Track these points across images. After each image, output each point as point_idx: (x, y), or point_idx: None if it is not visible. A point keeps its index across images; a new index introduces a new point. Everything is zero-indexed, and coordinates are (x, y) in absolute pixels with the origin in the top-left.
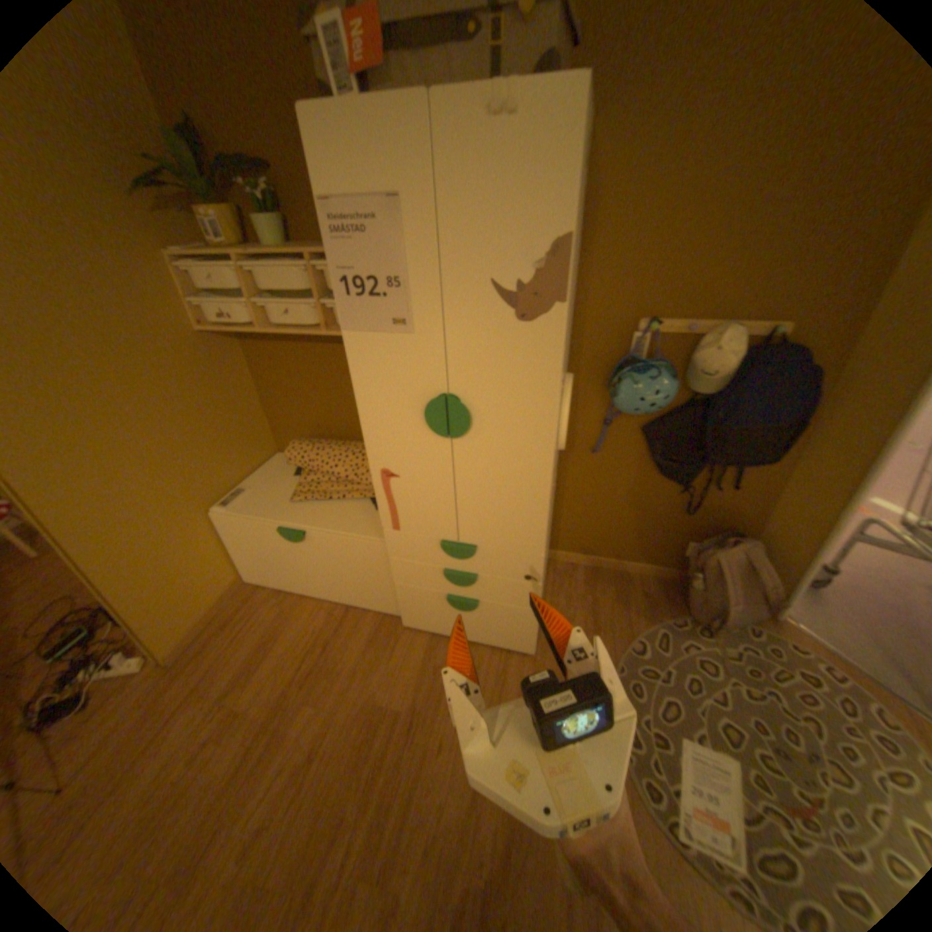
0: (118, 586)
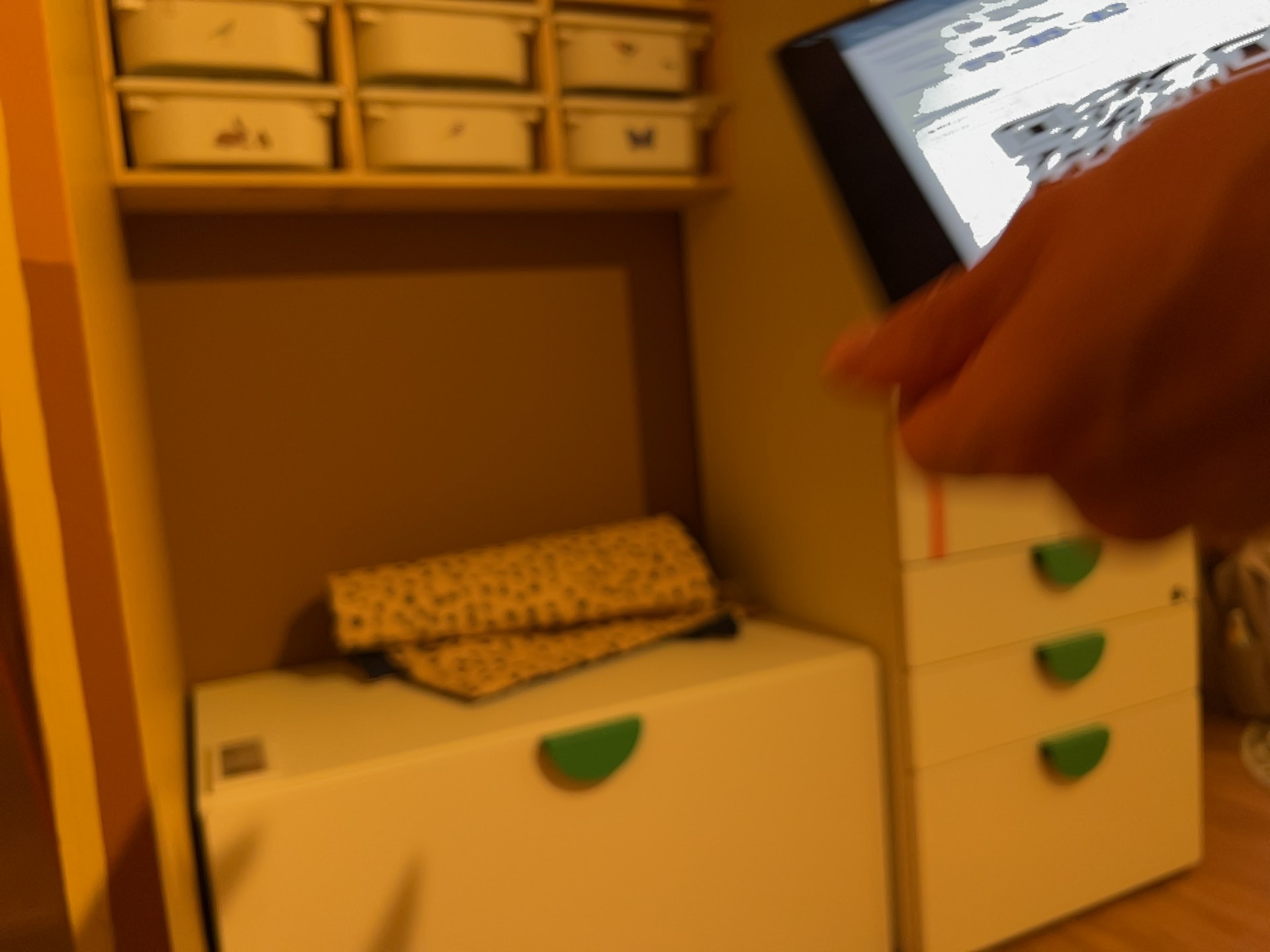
0: None
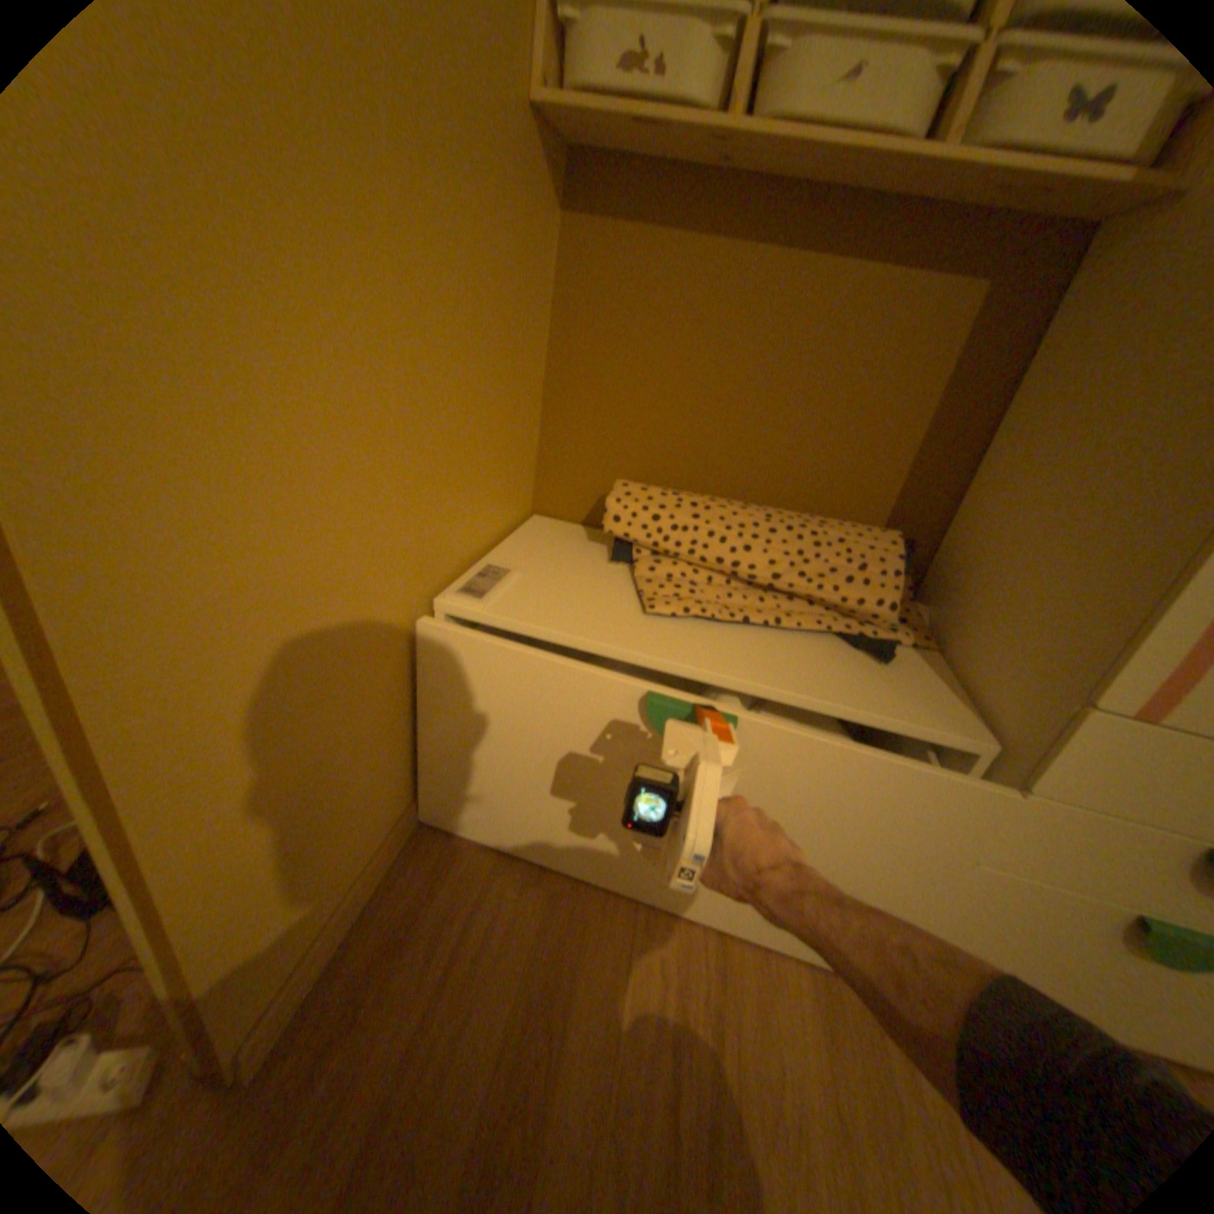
0: (191, 796)
